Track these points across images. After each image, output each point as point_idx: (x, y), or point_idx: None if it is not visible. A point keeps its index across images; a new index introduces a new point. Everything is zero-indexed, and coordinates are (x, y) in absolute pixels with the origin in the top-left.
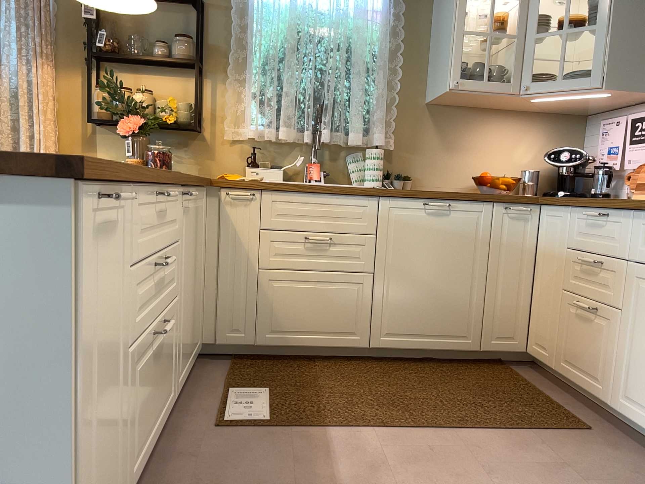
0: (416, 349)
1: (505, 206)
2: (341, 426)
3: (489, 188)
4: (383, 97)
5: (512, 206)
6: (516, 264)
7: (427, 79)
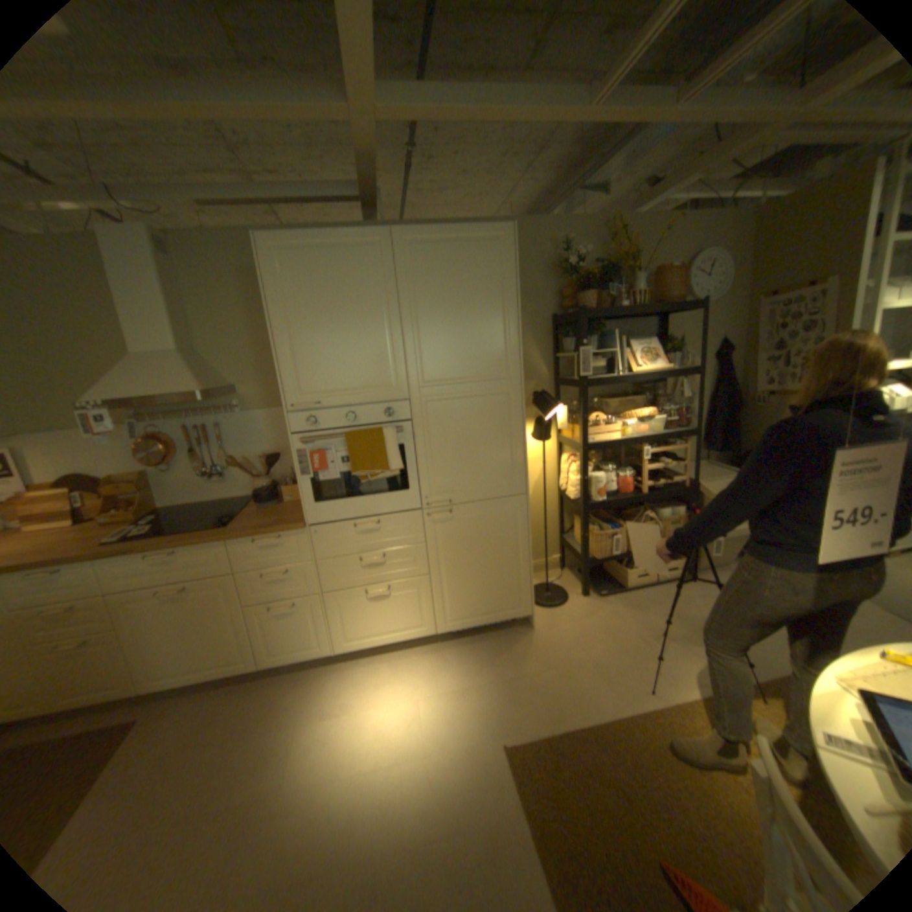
0: None
1: None
2: None
3: None
4: None
5: None
6: None
7: None
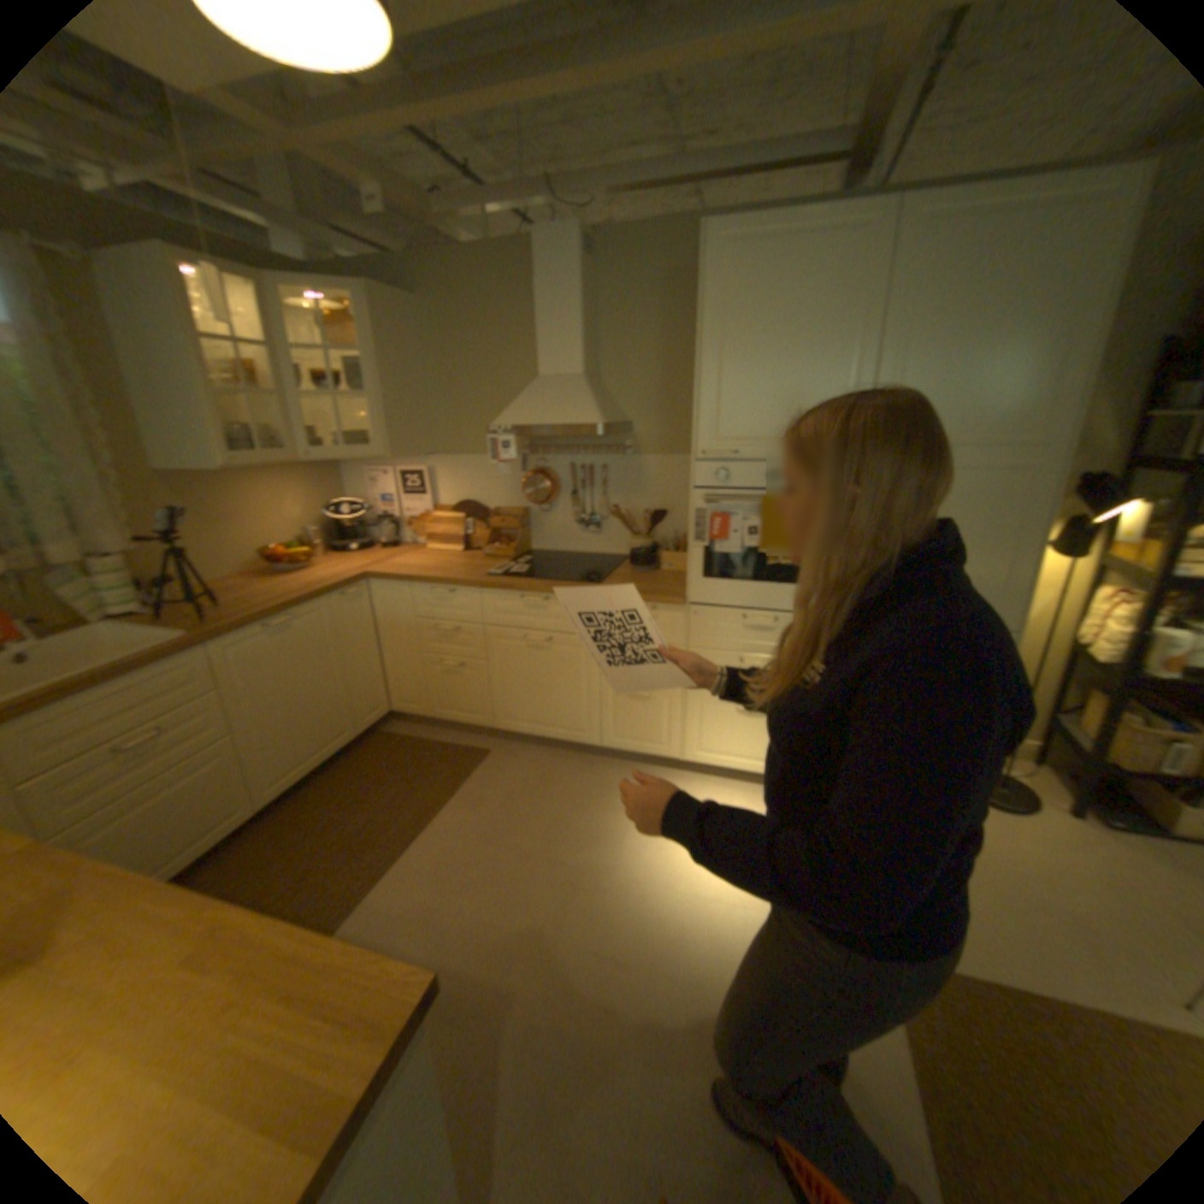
0: (305, 778)
1: (341, 594)
2: (345, 915)
3: (290, 566)
4: (95, 483)
5: (348, 591)
6: (364, 643)
7: (143, 437)
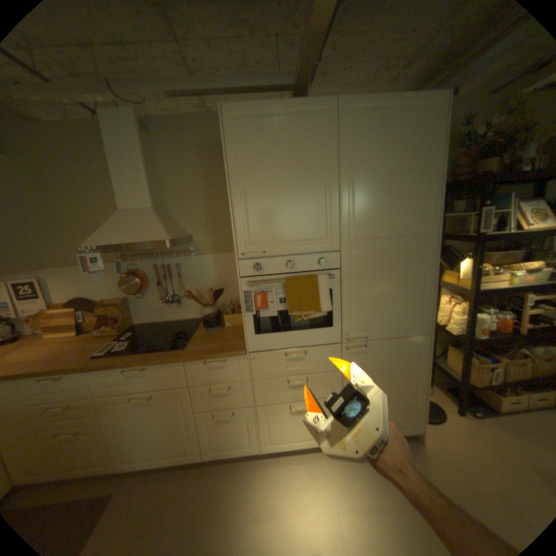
0: None
1: None
2: None
3: None
4: None
5: None
6: None
7: None
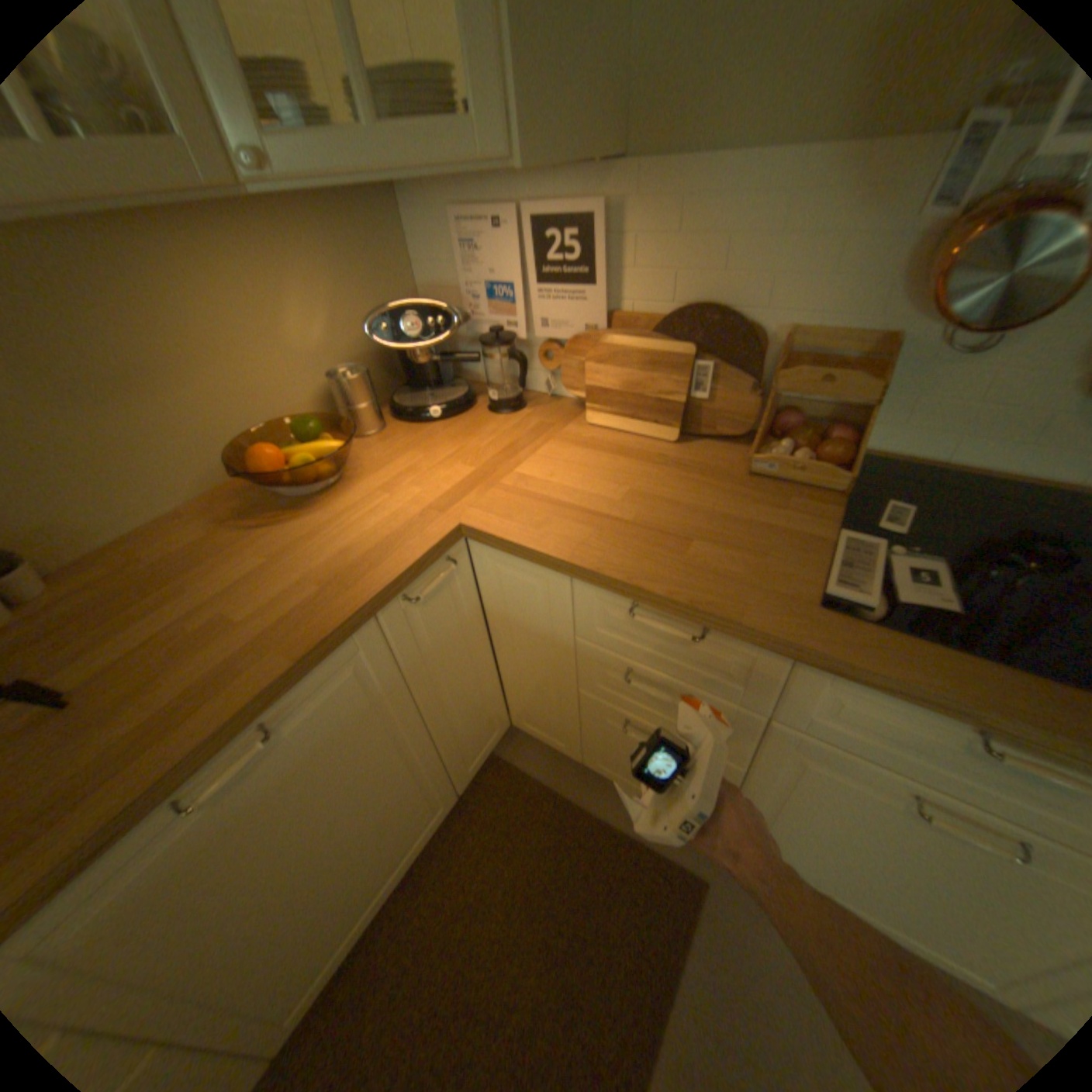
0: (364, 932)
1: (402, 598)
2: None
3: (293, 488)
4: None
5: (418, 586)
6: (462, 659)
7: None
